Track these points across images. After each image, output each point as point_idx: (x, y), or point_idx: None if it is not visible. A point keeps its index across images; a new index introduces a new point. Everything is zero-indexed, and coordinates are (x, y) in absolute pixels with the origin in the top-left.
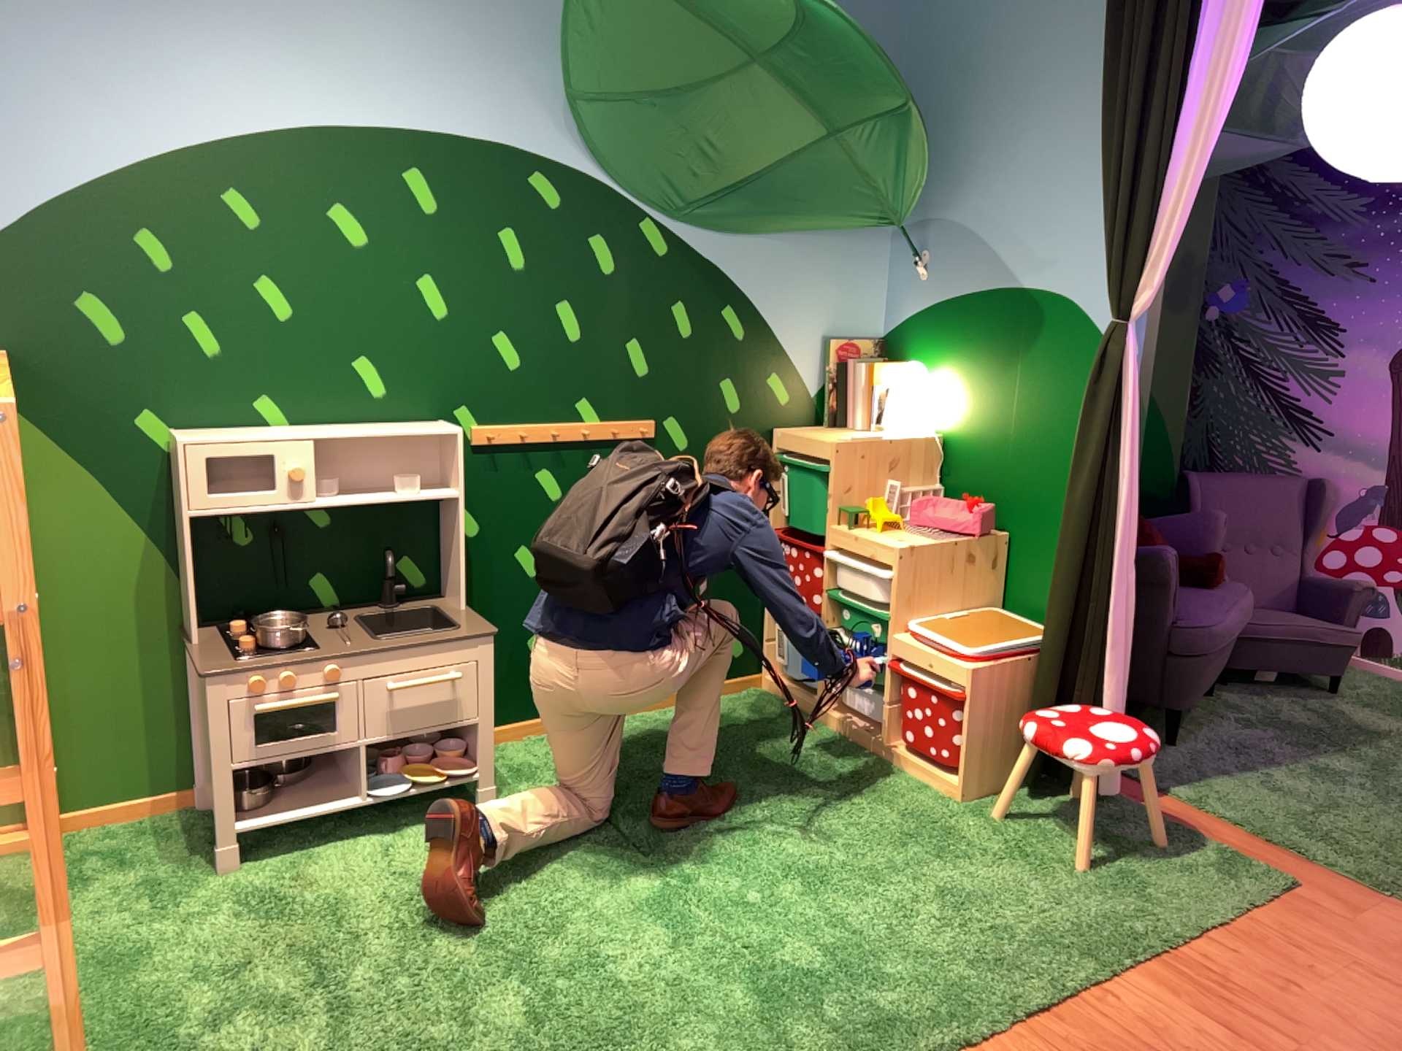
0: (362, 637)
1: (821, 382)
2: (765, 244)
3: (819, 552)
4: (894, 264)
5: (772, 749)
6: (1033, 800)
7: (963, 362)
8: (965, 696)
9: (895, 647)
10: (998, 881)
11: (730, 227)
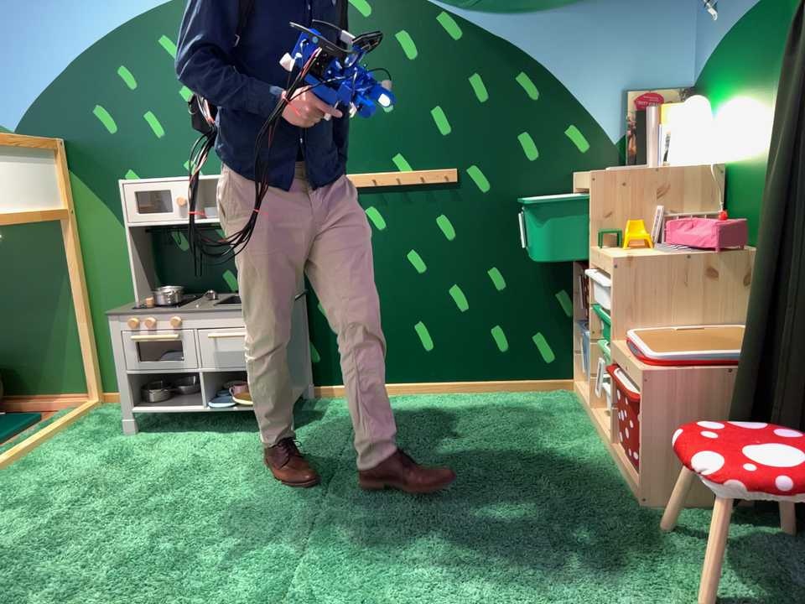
0: (204, 305)
1: (625, 129)
2: (555, 12)
3: (586, 271)
4: (700, 10)
5: (523, 435)
6: (734, 534)
7: (742, 81)
8: (647, 403)
9: (616, 354)
10: (590, 599)
11: (517, 2)
